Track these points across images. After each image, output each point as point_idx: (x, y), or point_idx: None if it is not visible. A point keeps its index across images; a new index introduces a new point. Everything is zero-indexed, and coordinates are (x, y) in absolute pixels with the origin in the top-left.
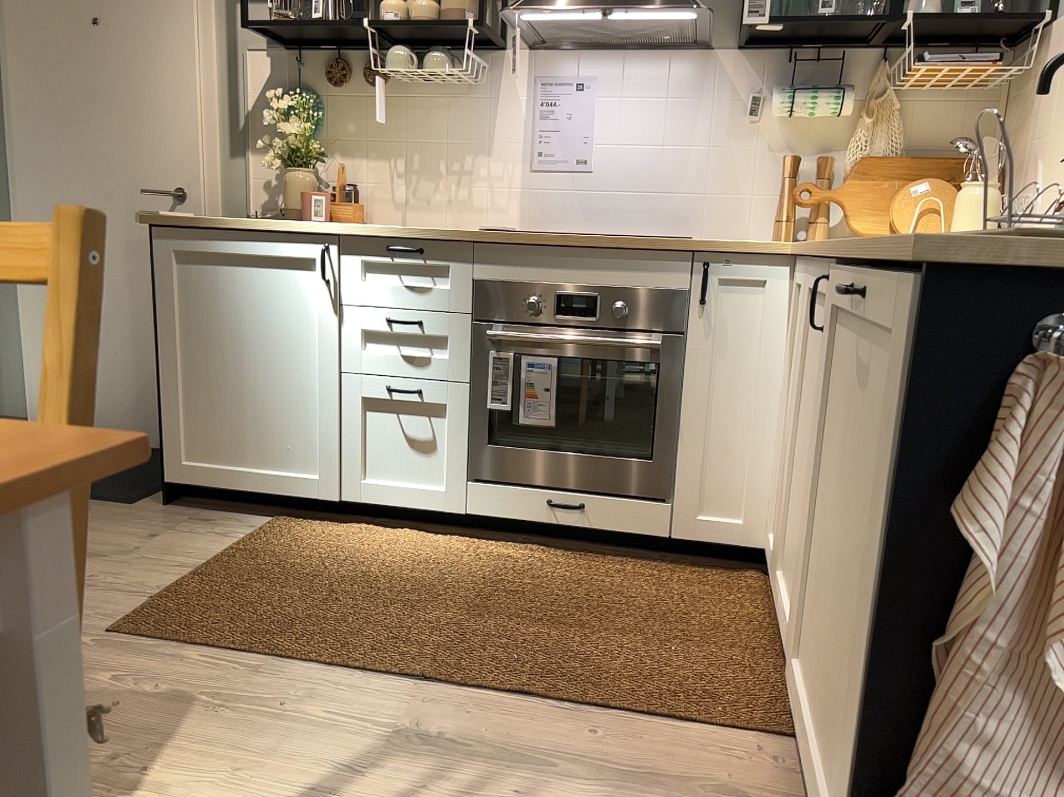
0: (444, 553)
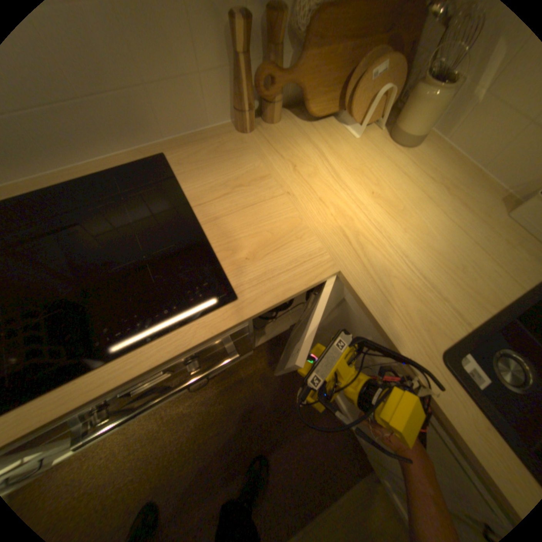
0: (148, 442)
